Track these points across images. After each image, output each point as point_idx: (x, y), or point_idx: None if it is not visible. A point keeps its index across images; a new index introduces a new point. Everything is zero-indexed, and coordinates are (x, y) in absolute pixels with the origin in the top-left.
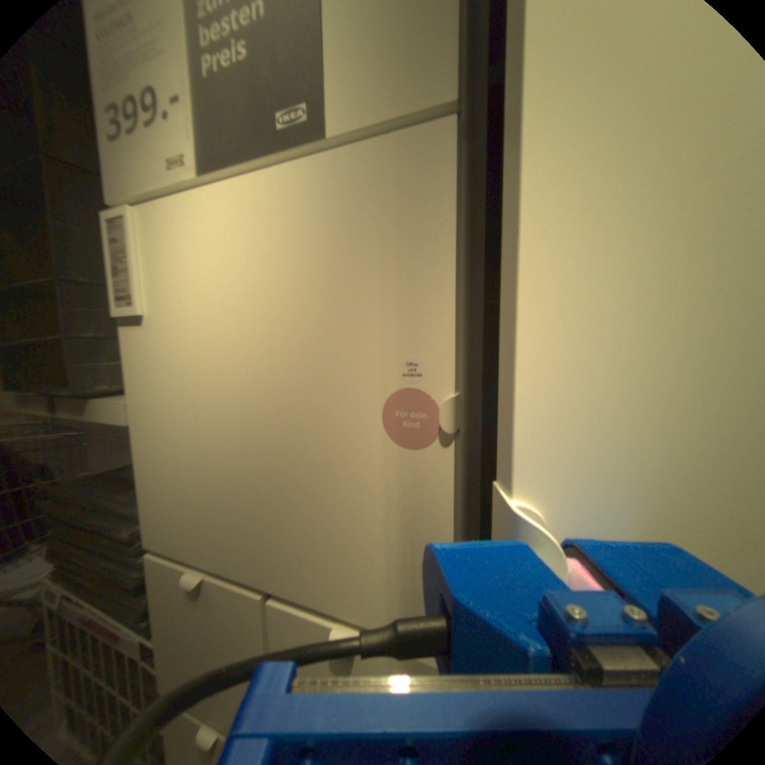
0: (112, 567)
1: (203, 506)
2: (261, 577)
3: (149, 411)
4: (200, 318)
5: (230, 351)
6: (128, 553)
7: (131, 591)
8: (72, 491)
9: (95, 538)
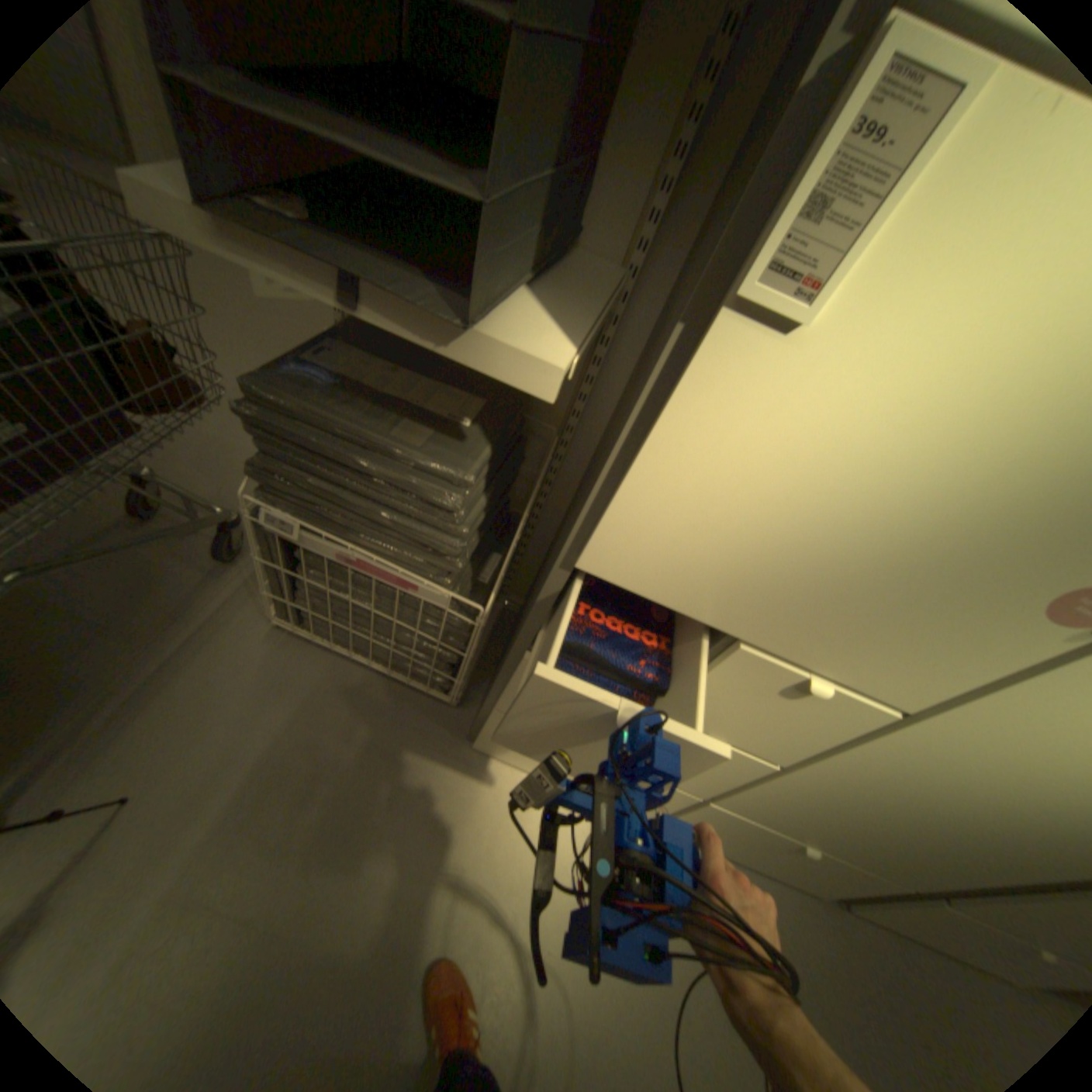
0: (401, 519)
1: (708, 561)
2: (745, 628)
3: (687, 441)
4: (921, 377)
5: (927, 445)
6: (435, 512)
7: (428, 547)
8: (285, 393)
9: (358, 476)
